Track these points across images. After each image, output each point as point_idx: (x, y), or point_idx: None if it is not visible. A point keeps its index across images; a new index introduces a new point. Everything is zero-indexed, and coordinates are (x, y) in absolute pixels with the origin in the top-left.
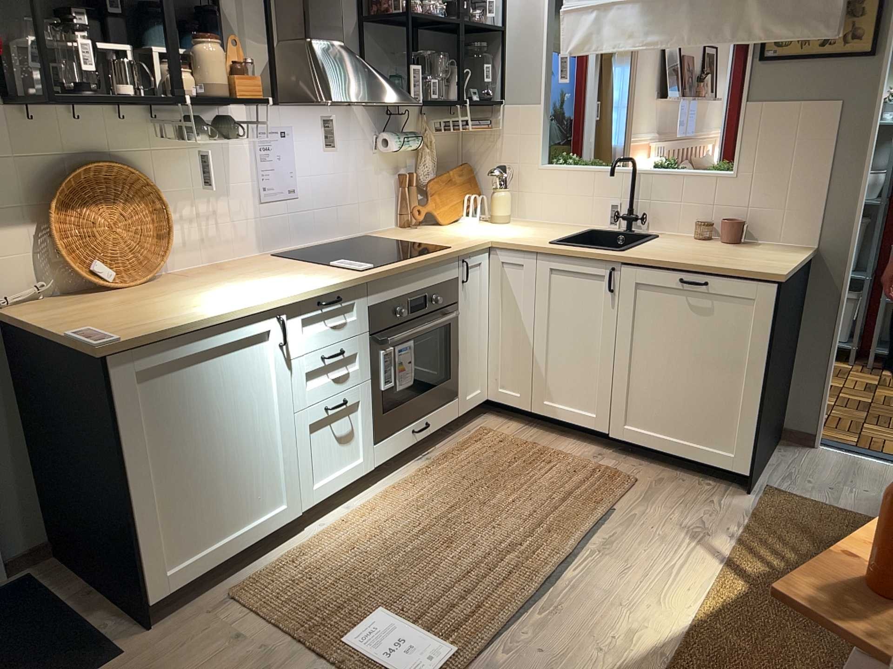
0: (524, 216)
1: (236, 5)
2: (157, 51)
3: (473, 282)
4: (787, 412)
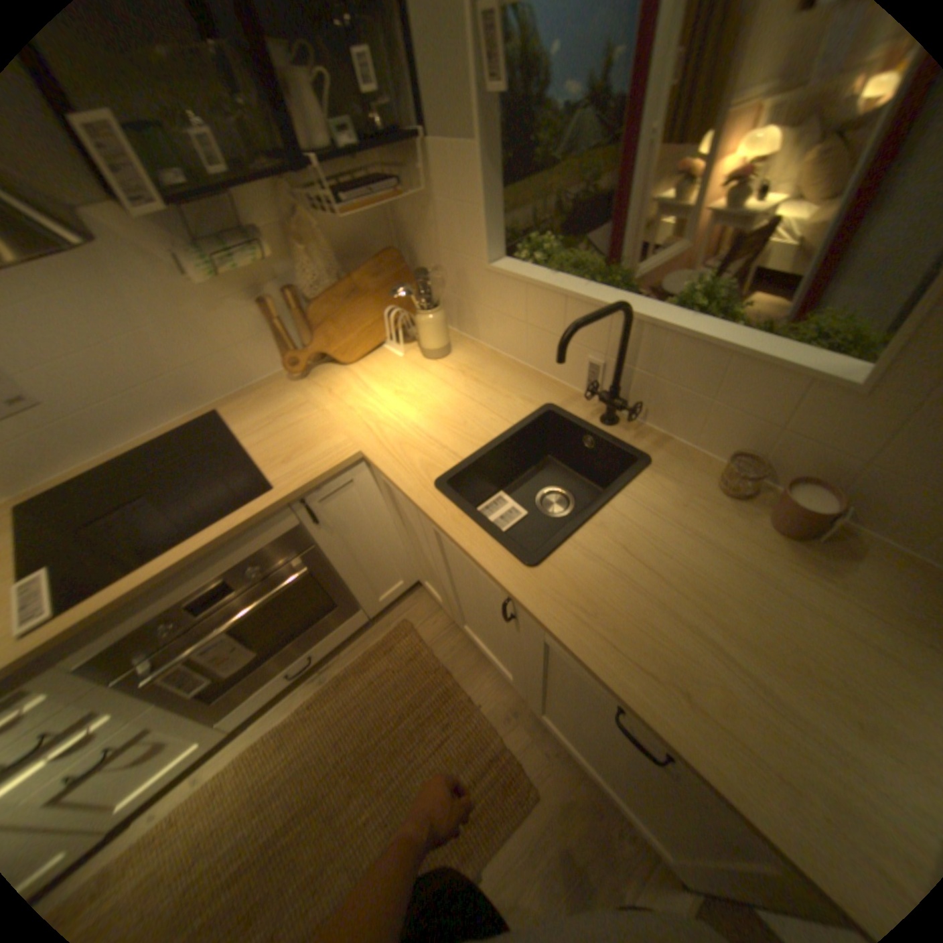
0: (476, 336)
1: None
2: None
3: (342, 505)
4: None
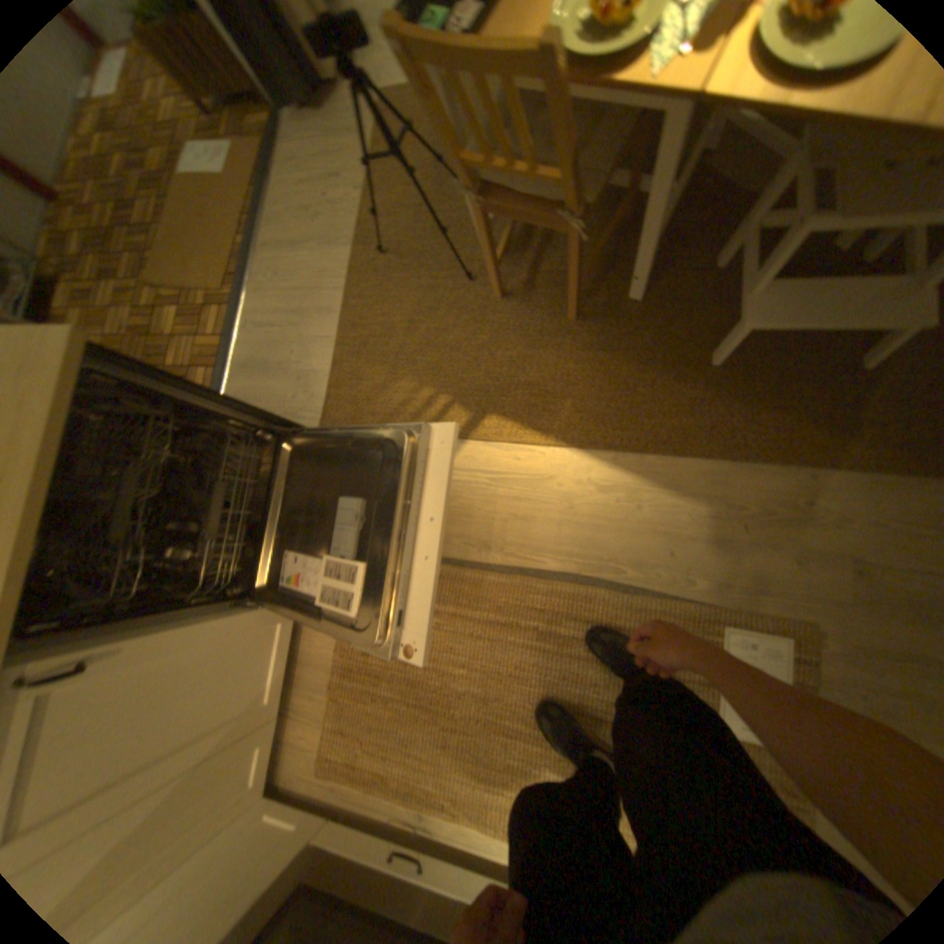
0: None
1: None
2: None
3: None
4: None
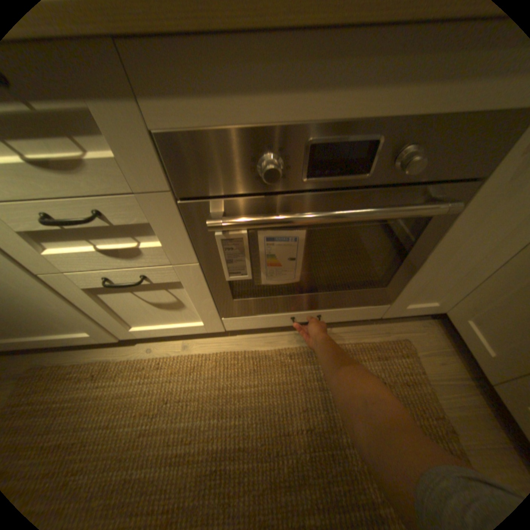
0: None
1: None
2: None
3: None
4: None
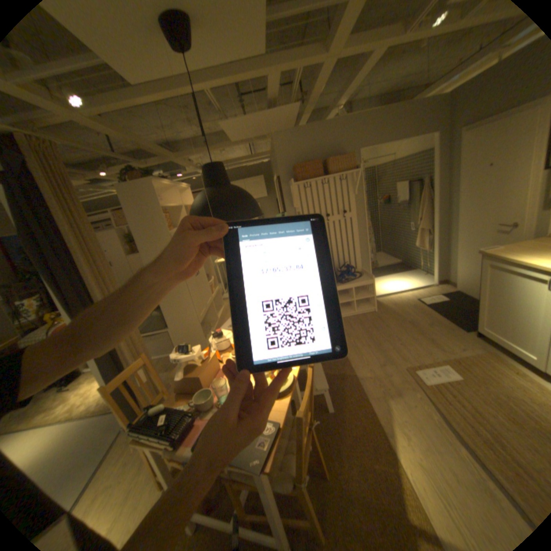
0: None
1: None
2: None
3: None
4: None
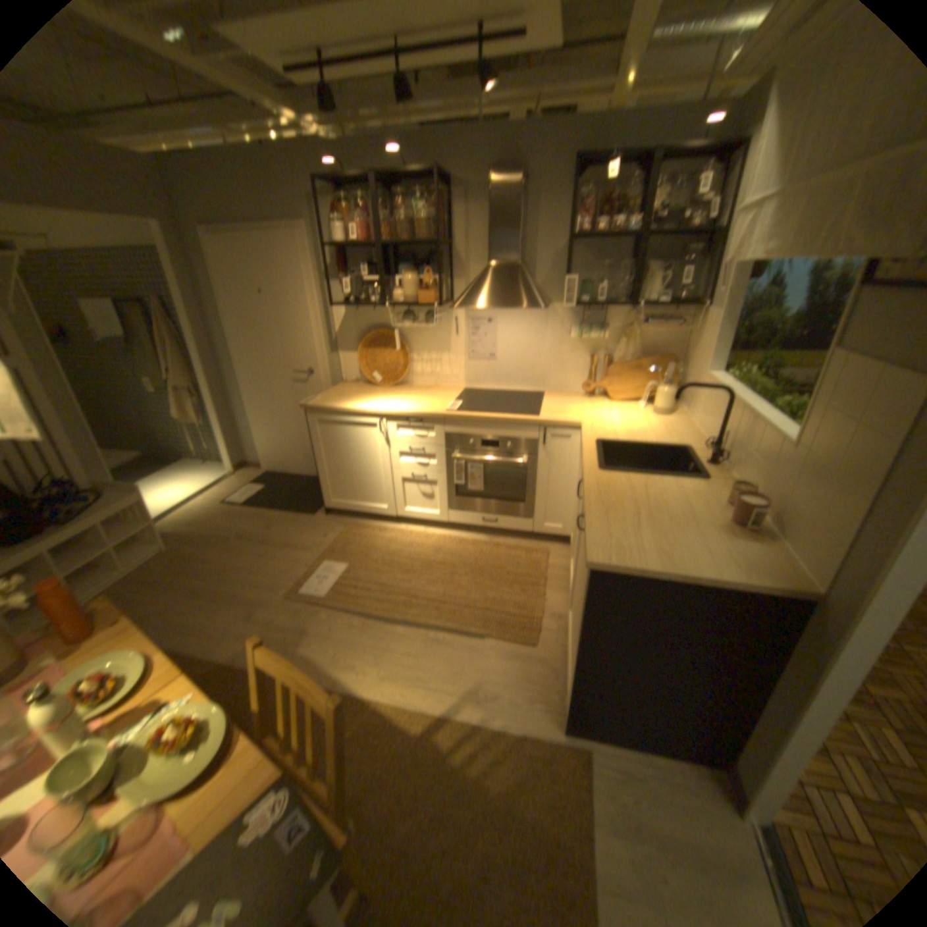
0: (691, 415)
1: (464, 243)
2: (401, 276)
3: (558, 447)
4: (738, 755)
